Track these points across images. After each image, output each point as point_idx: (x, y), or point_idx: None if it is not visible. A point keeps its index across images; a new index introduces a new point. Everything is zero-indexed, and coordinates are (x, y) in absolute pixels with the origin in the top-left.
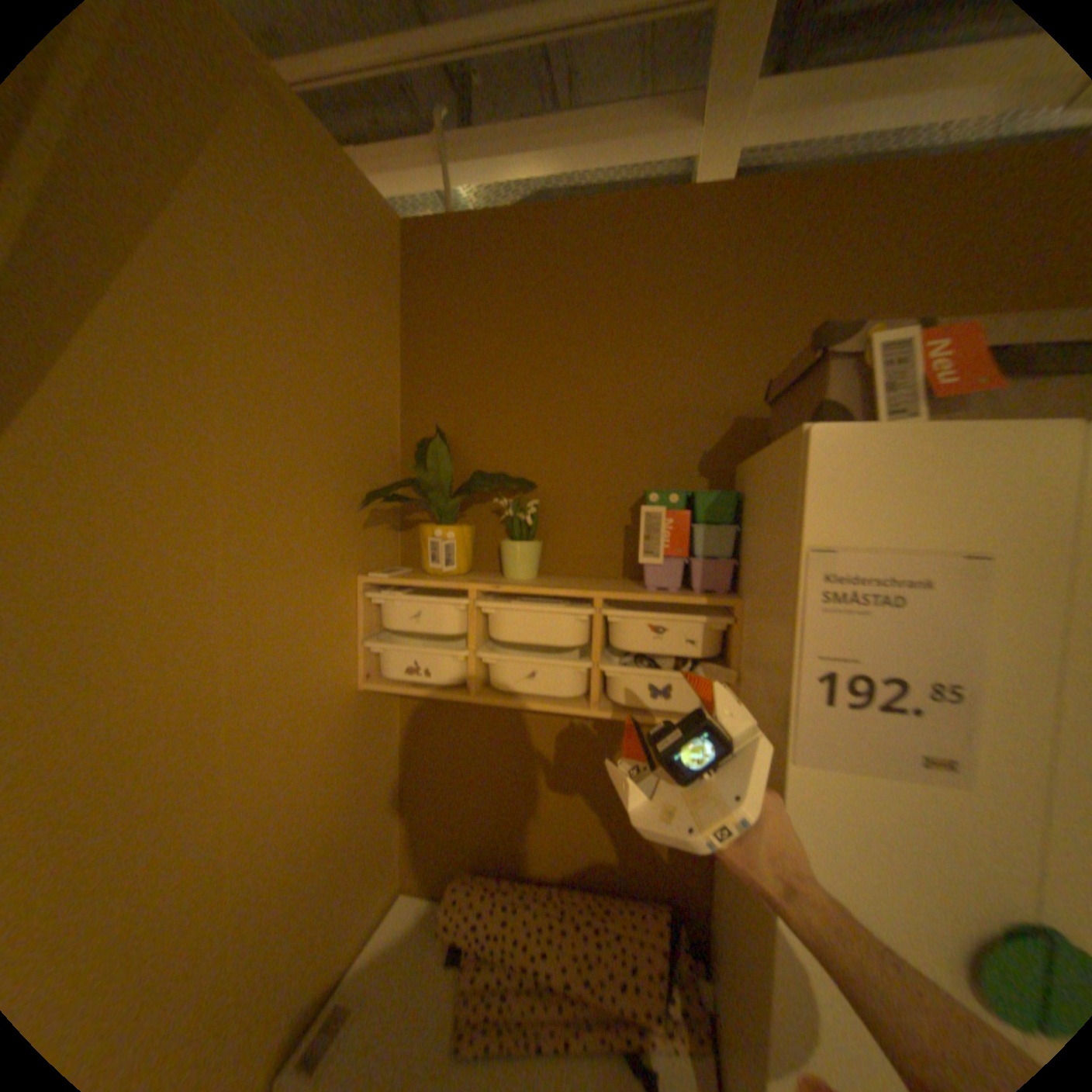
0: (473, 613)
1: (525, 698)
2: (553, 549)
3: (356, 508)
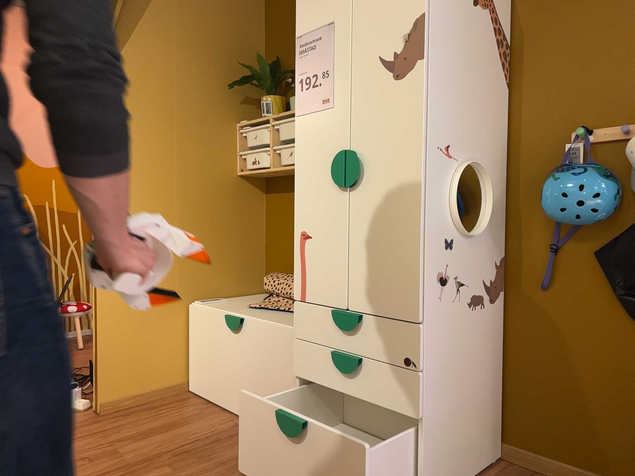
0: (270, 130)
1: (287, 164)
2: None
3: (236, 94)
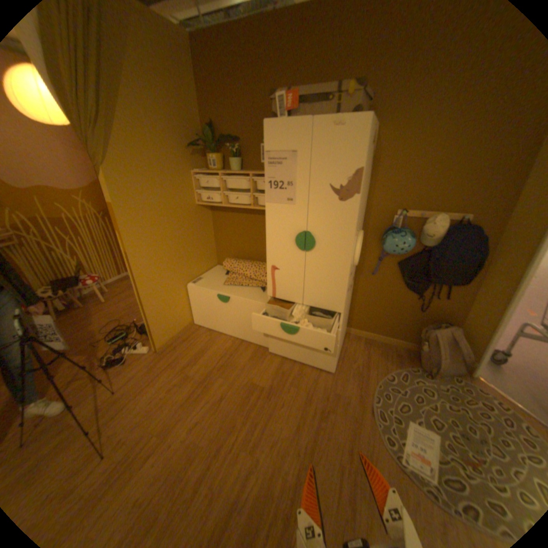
0: (220, 181)
1: (235, 205)
2: (246, 161)
3: (186, 150)
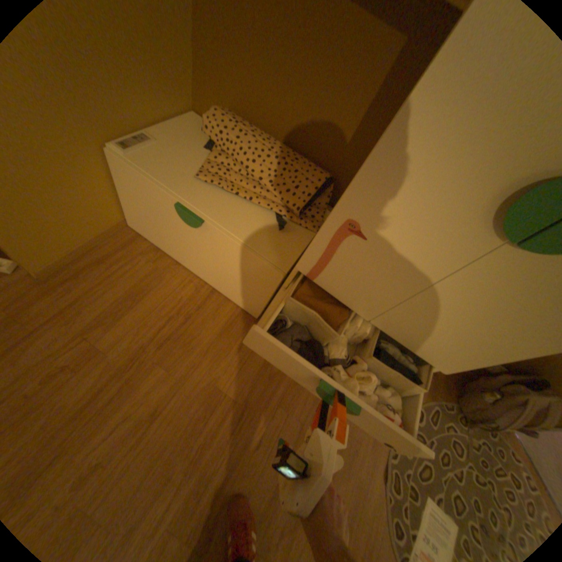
0: None
1: None
2: None
3: None
